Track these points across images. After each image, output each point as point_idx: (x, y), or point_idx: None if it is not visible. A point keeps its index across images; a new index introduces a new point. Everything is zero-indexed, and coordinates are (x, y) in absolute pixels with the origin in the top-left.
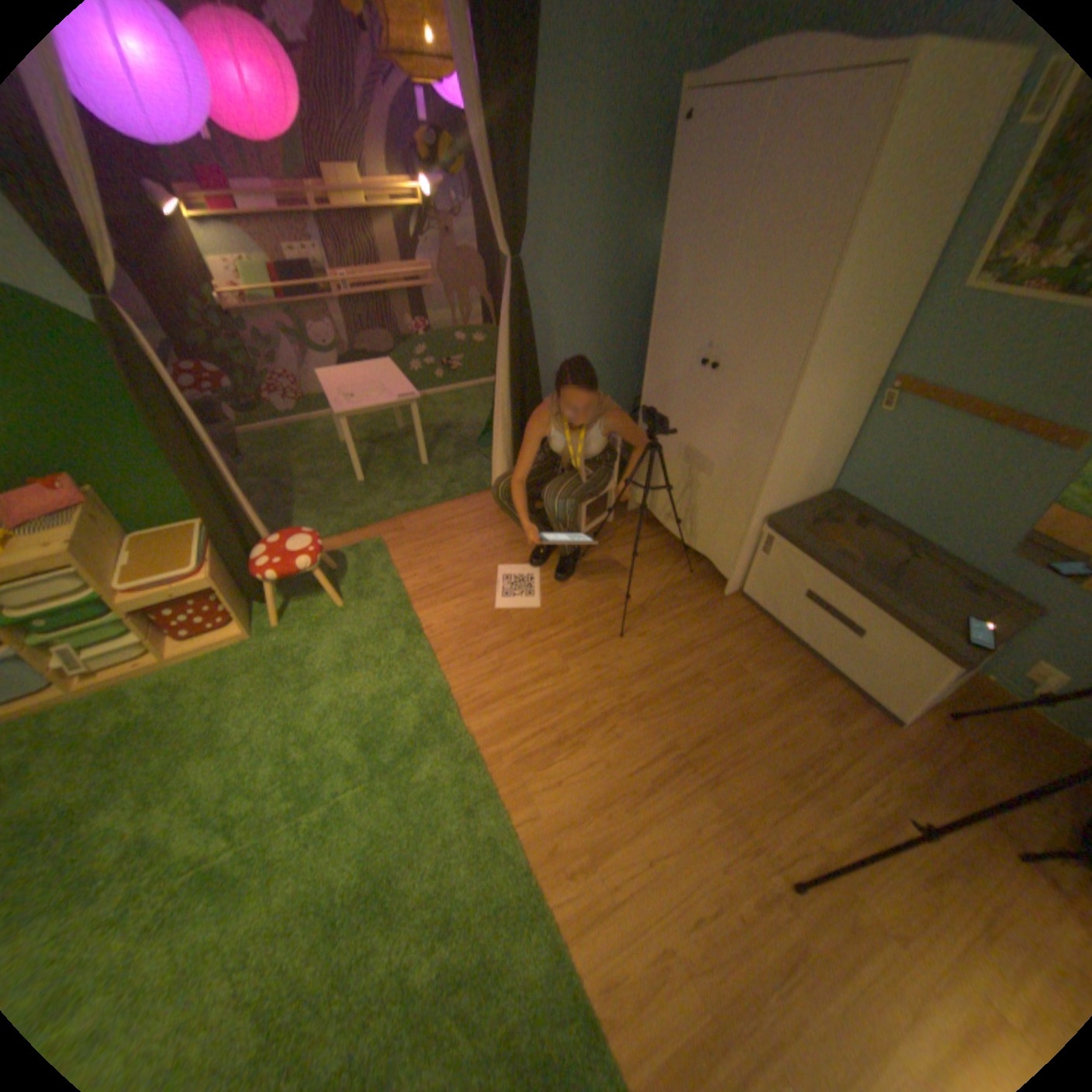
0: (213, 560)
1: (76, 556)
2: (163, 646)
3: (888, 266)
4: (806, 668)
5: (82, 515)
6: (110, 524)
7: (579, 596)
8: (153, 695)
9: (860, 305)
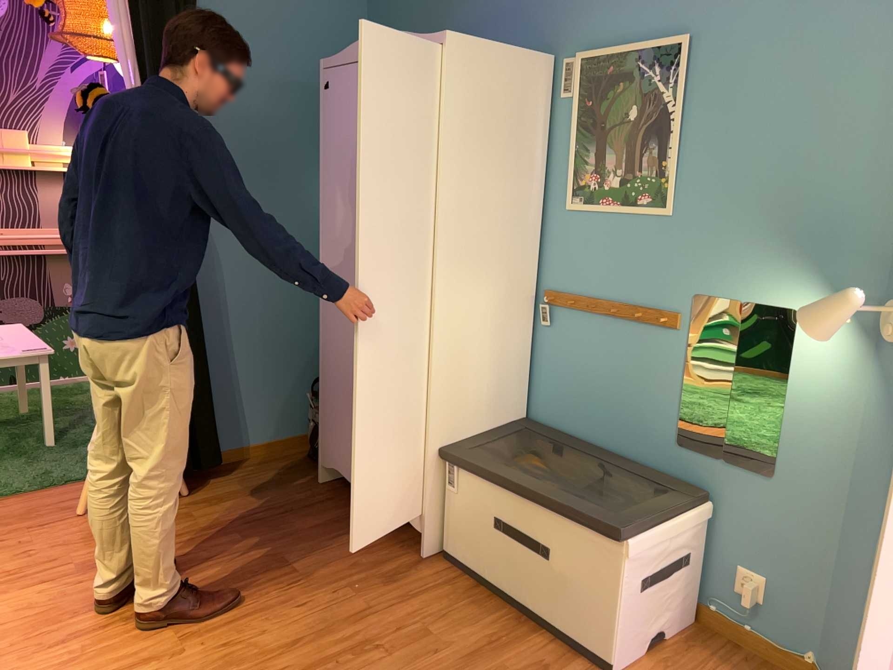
0: None
1: None
2: None
3: (492, 185)
4: (511, 621)
5: None
6: None
7: (228, 569)
8: None
9: (476, 214)
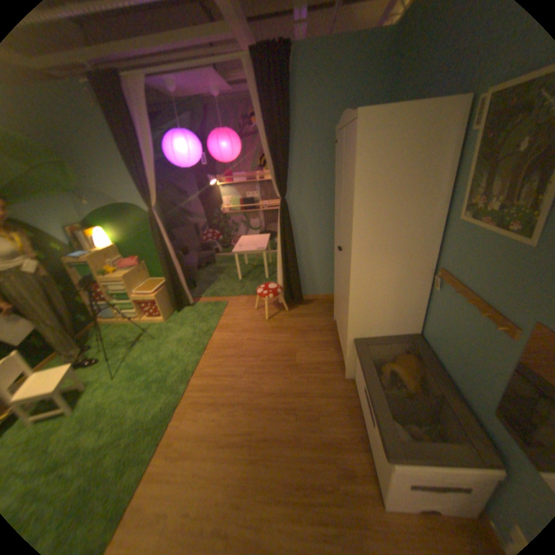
0: (163, 291)
1: (125, 279)
2: (142, 315)
3: (398, 204)
4: (359, 438)
5: (135, 268)
6: (146, 273)
7: (276, 350)
8: (132, 329)
9: (382, 223)
